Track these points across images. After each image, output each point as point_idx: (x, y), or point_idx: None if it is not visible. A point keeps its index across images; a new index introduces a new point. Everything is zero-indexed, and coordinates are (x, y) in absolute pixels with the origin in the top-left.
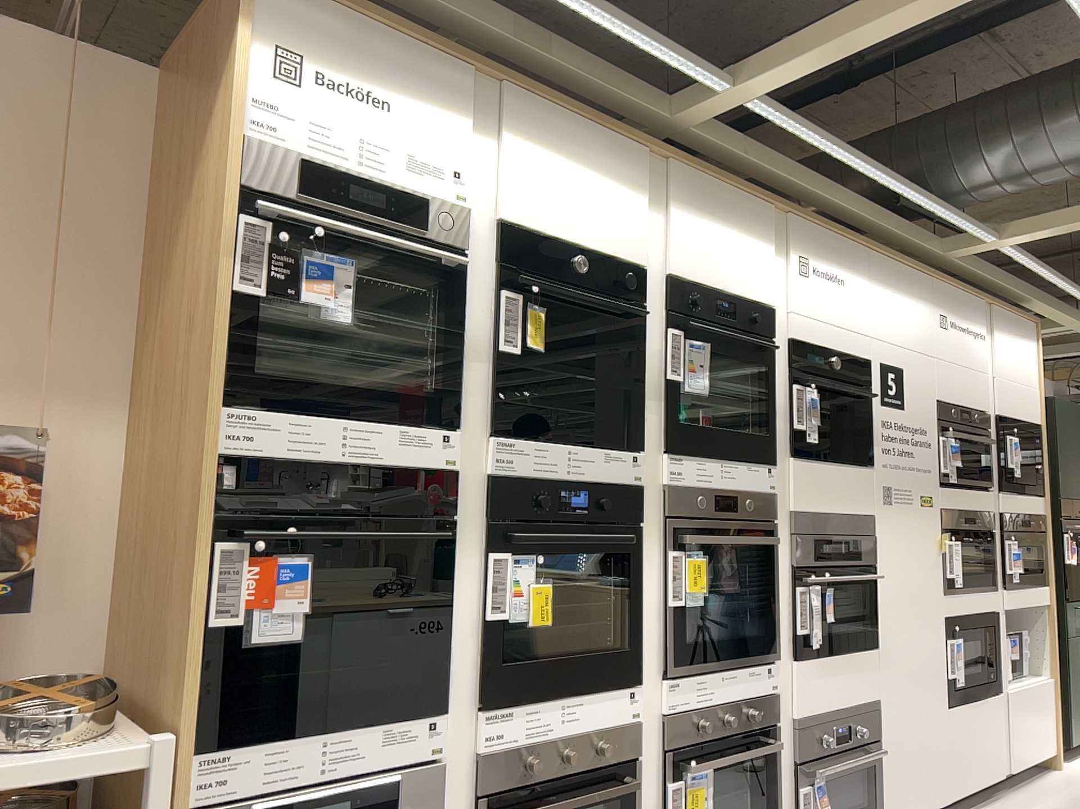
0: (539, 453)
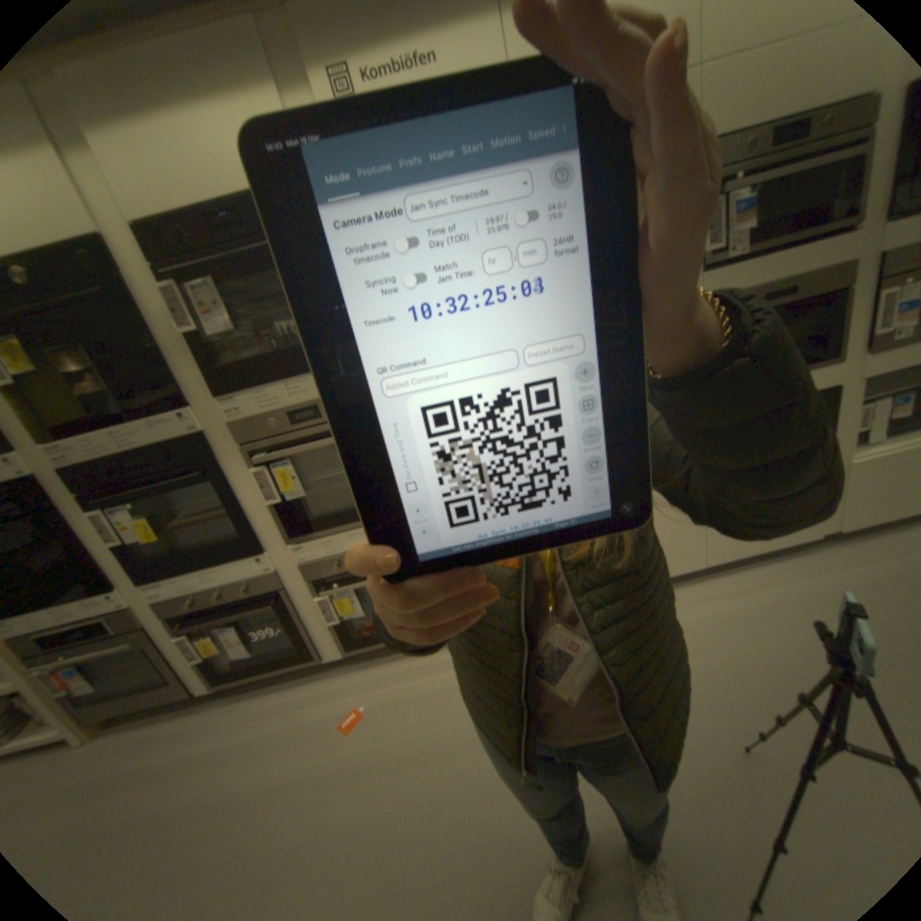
0: (82, 446)
